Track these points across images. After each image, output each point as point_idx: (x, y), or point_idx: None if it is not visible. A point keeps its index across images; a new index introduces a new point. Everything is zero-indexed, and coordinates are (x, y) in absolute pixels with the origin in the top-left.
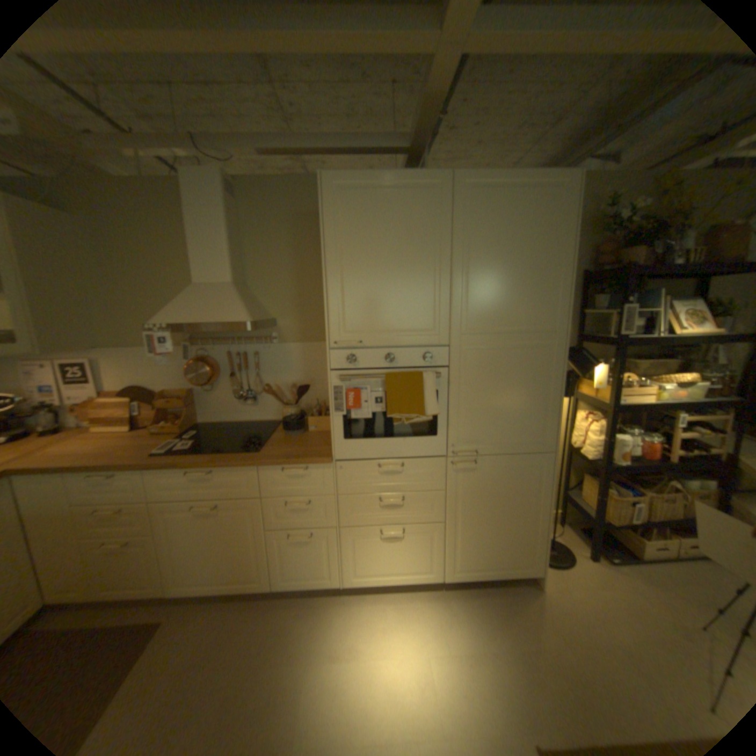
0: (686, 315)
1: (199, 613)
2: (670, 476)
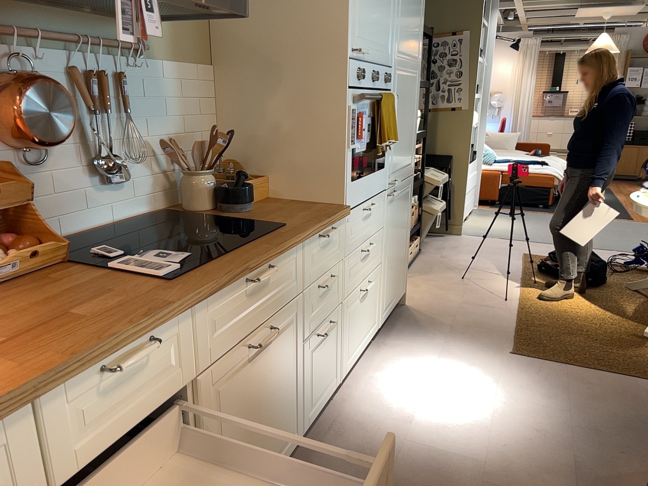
0: None
1: None
2: None
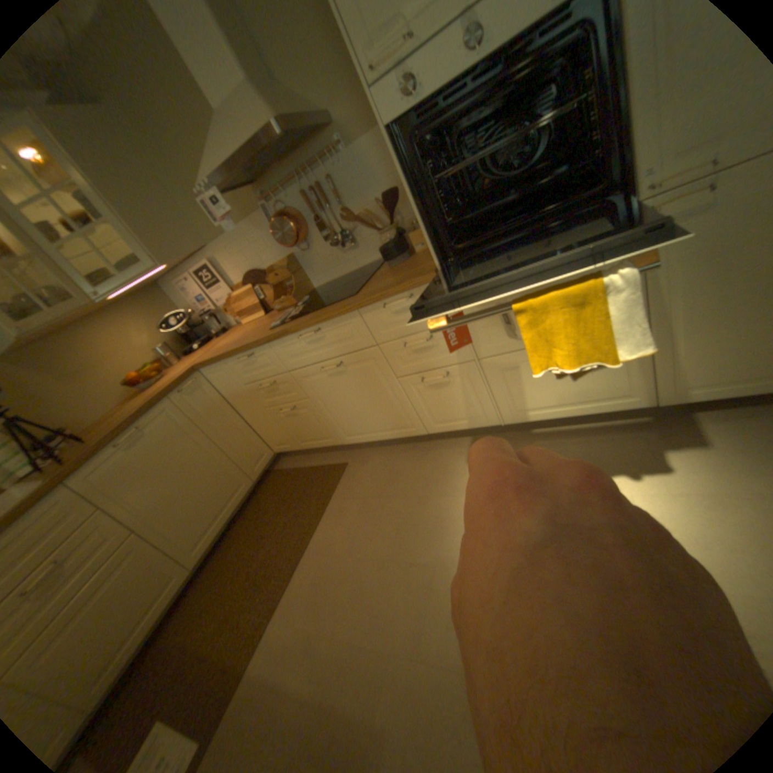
0: None
1: (375, 453)
2: None
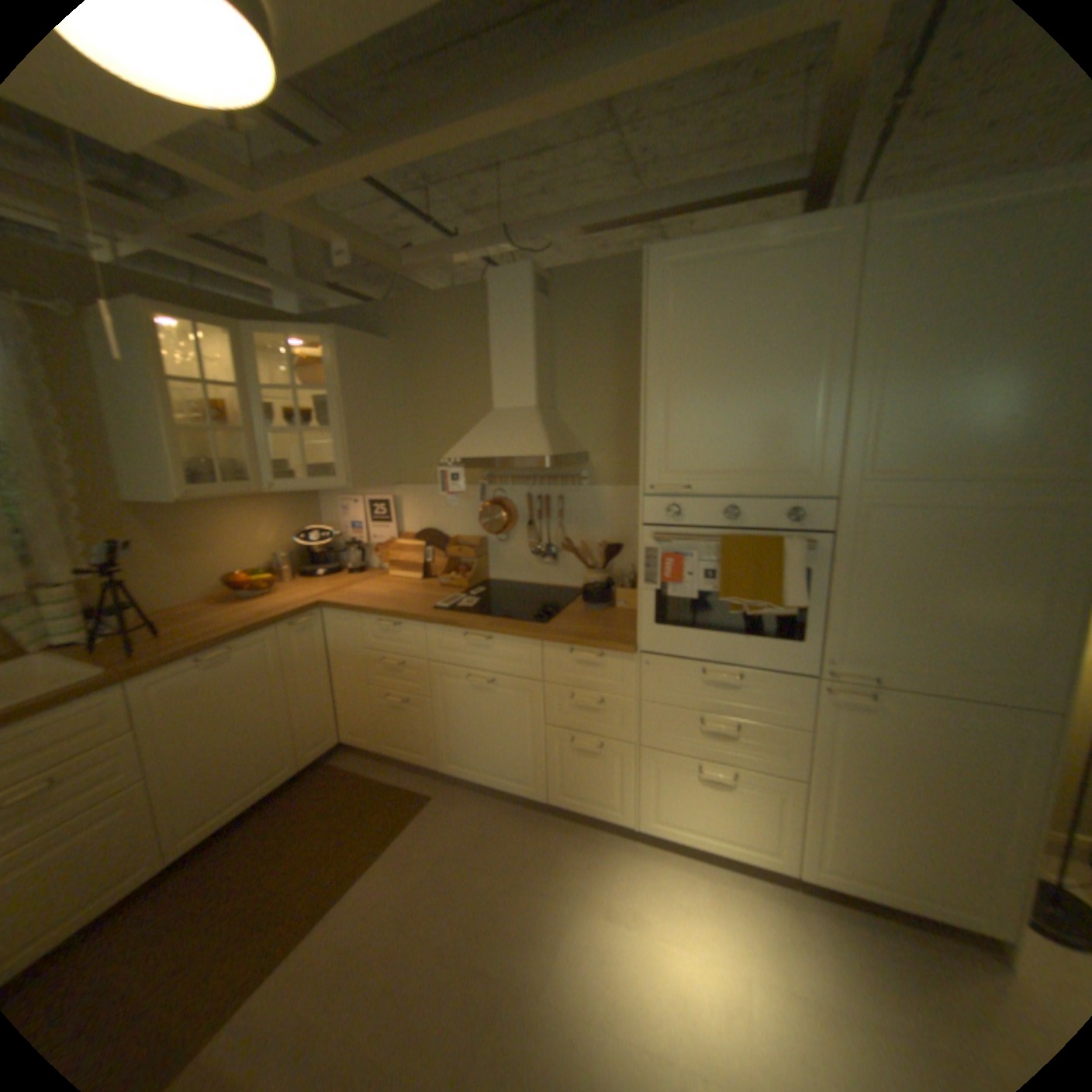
0: None
1: (468, 801)
2: None
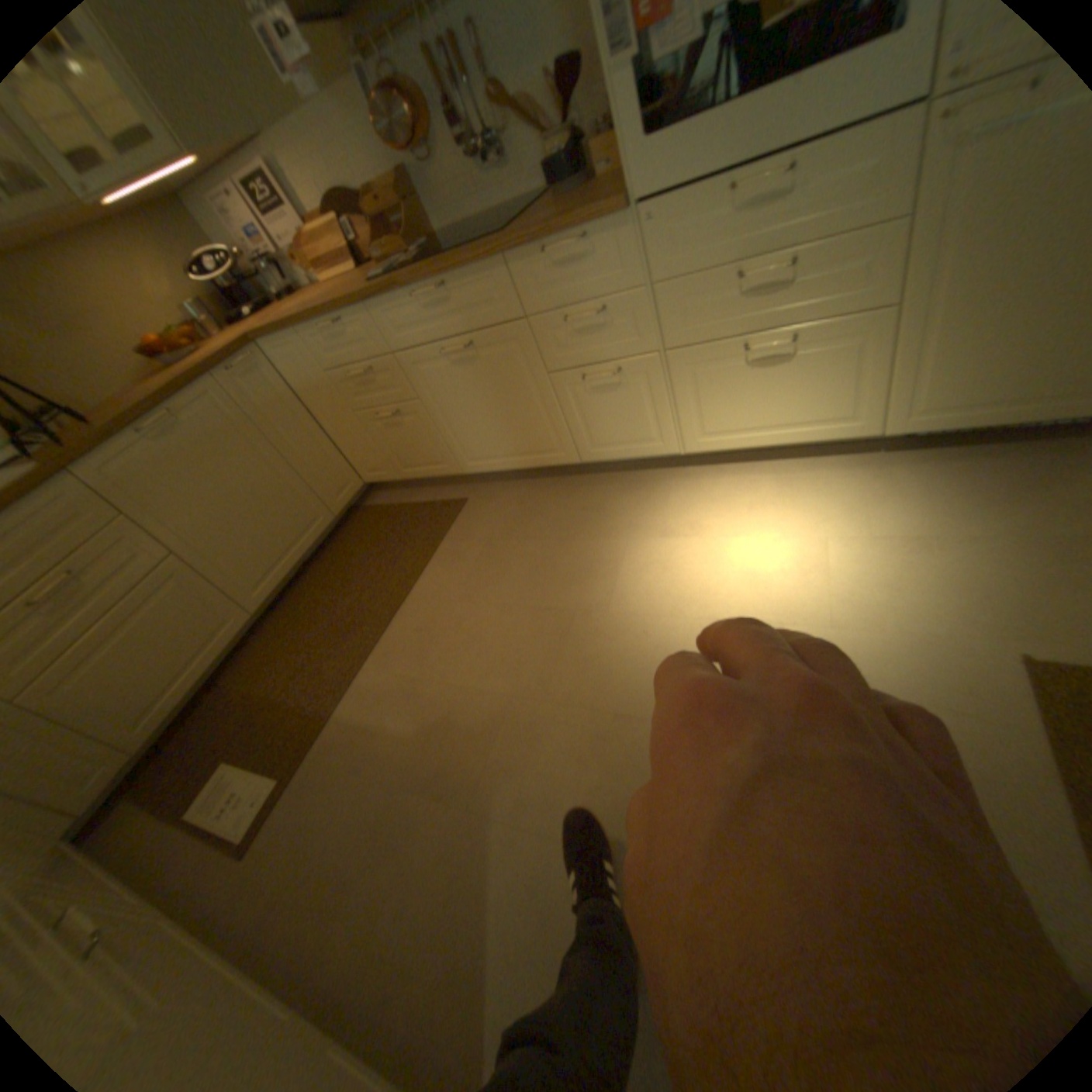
0: None
1: (506, 488)
2: None
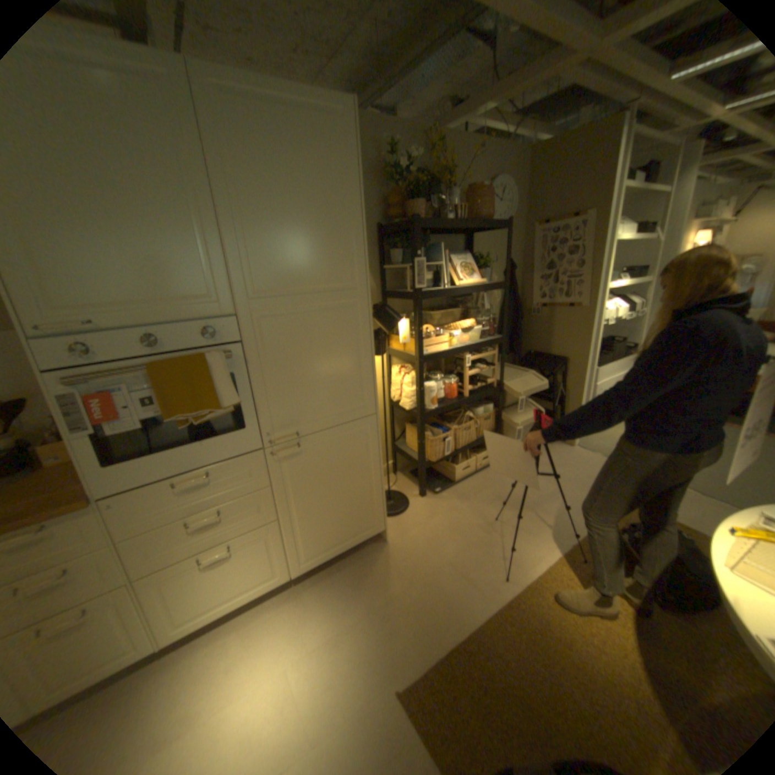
0: (461, 268)
1: None
2: (465, 408)
